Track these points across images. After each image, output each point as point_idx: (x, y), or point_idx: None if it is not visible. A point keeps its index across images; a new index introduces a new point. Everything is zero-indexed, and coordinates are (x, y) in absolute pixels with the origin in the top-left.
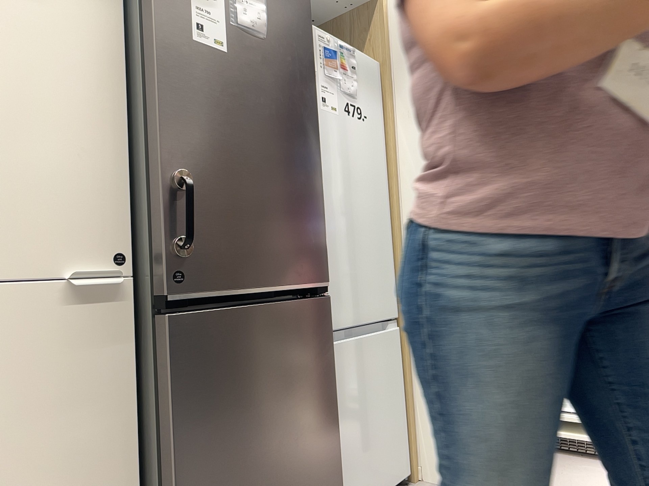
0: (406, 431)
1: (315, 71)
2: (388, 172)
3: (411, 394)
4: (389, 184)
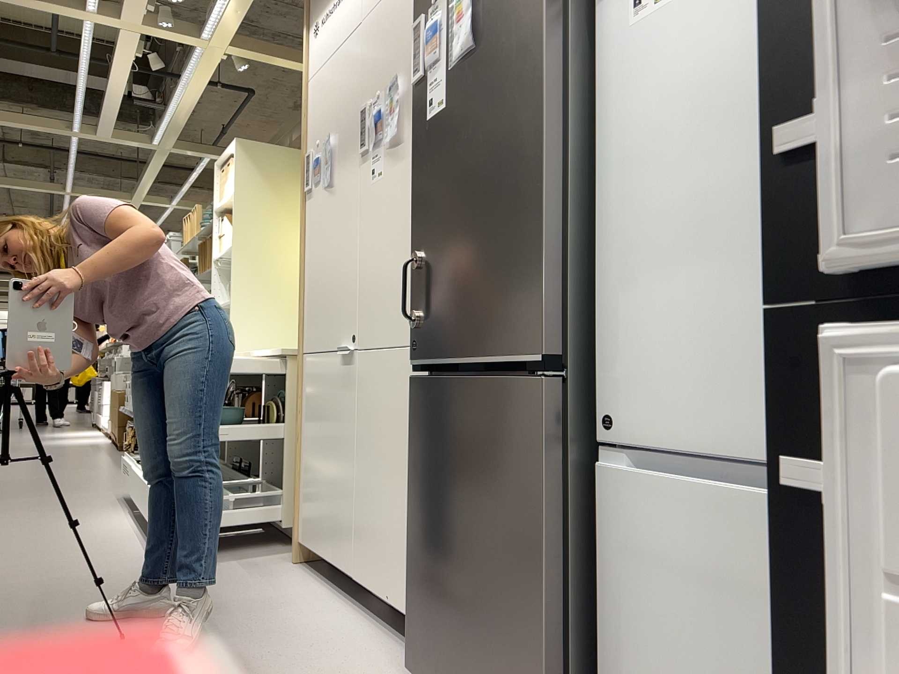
0: None
1: None
2: None
3: None
4: None
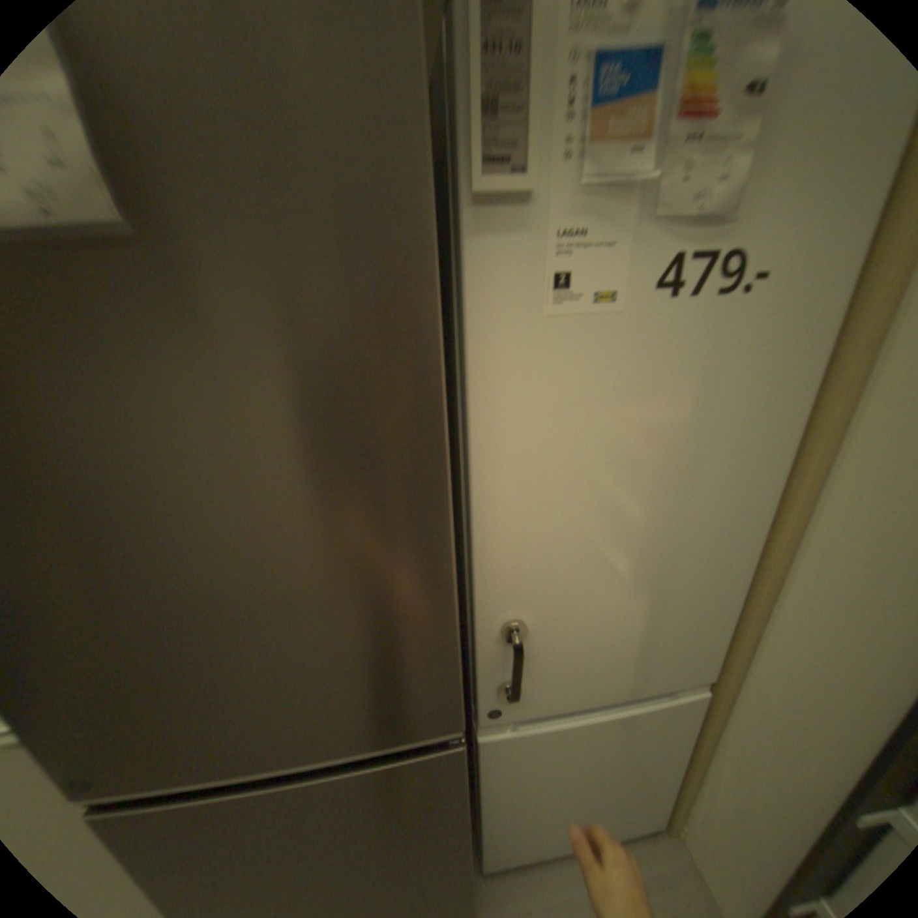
0: (676, 789)
1: (533, 180)
2: (813, 408)
3: (700, 768)
4: (803, 437)
